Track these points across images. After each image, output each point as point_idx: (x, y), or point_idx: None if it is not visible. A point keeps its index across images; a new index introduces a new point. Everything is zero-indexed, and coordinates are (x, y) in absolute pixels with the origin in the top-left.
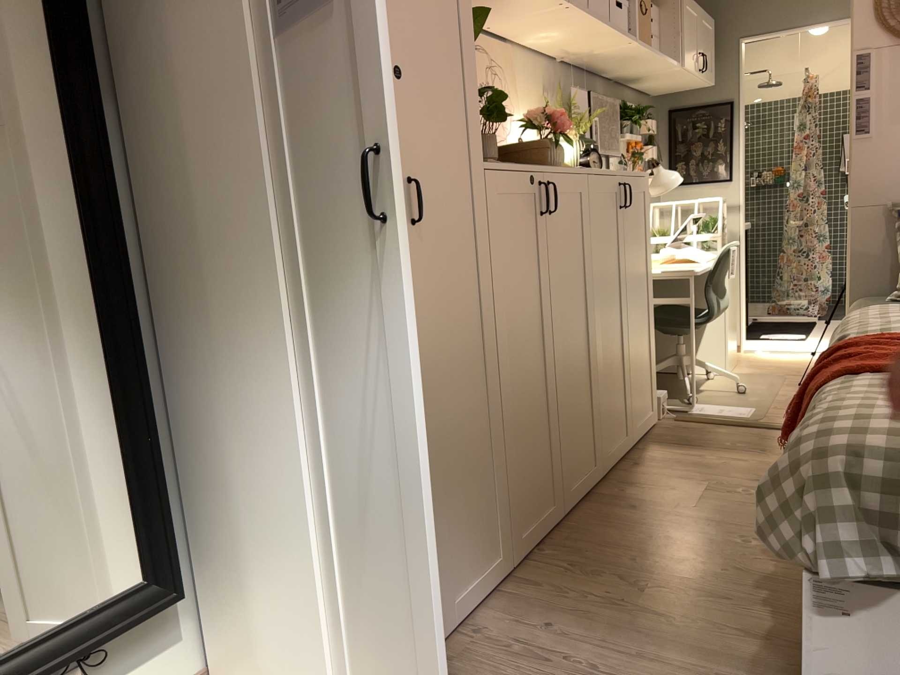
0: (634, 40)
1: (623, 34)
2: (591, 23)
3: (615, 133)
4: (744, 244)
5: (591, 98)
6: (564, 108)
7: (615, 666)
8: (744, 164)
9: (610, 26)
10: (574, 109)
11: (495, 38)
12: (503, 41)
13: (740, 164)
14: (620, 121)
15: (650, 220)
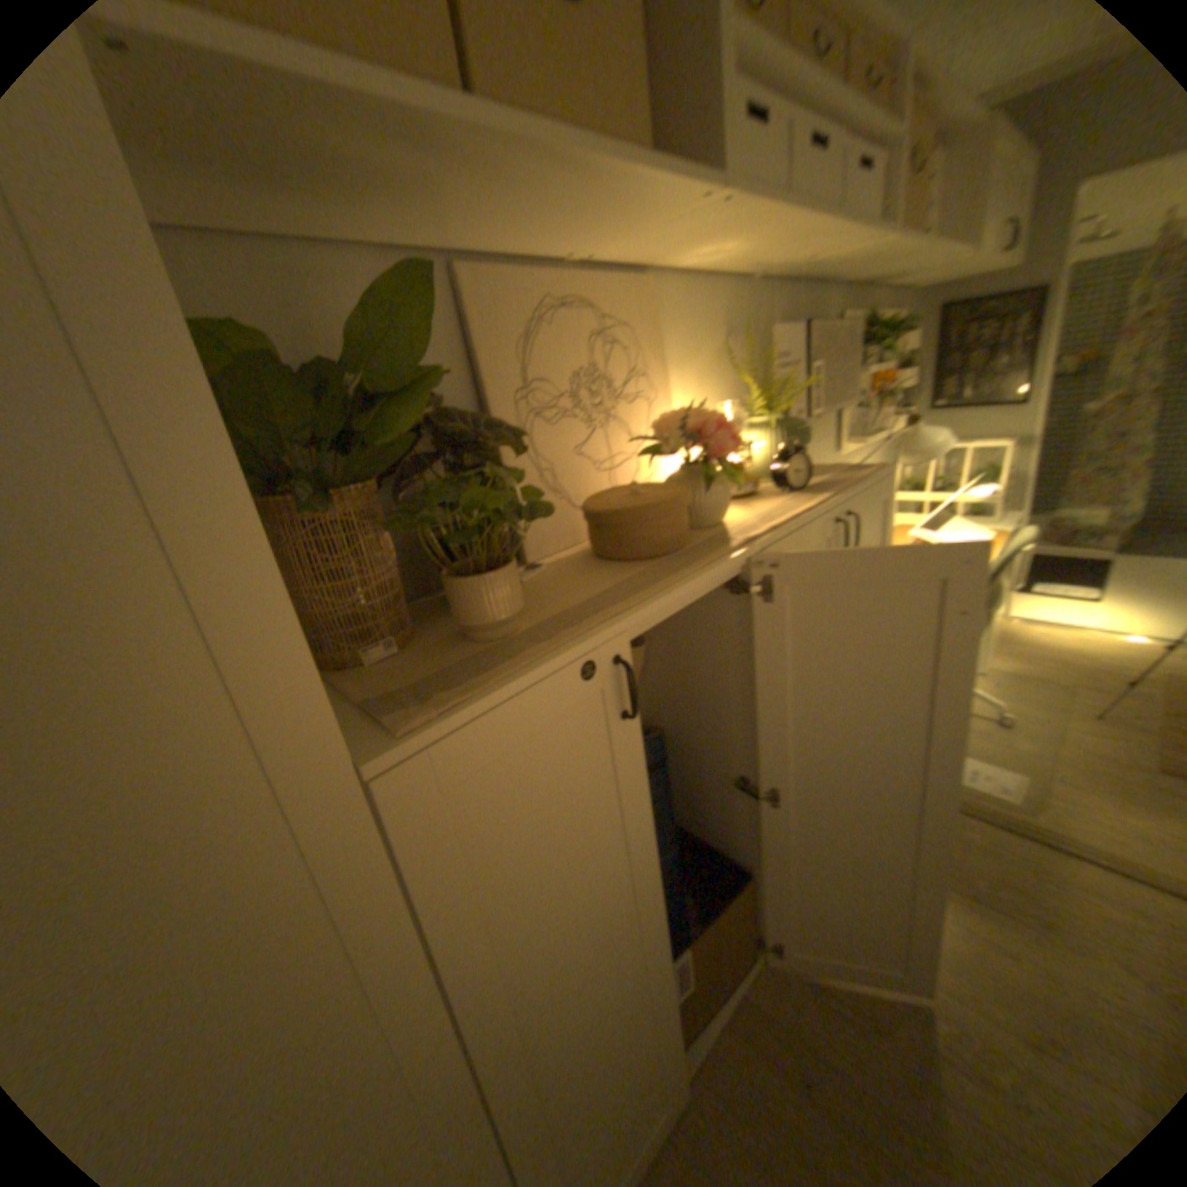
0: (894, 226)
1: (872, 221)
2: (797, 213)
3: (855, 364)
4: (1033, 487)
5: (818, 319)
6: (757, 364)
7: None
8: (1052, 377)
9: (840, 213)
10: (778, 359)
11: (617, 265)
12: (639, 267)
13: (1047, 378)
14: (864, 347)
15: (891, 538)
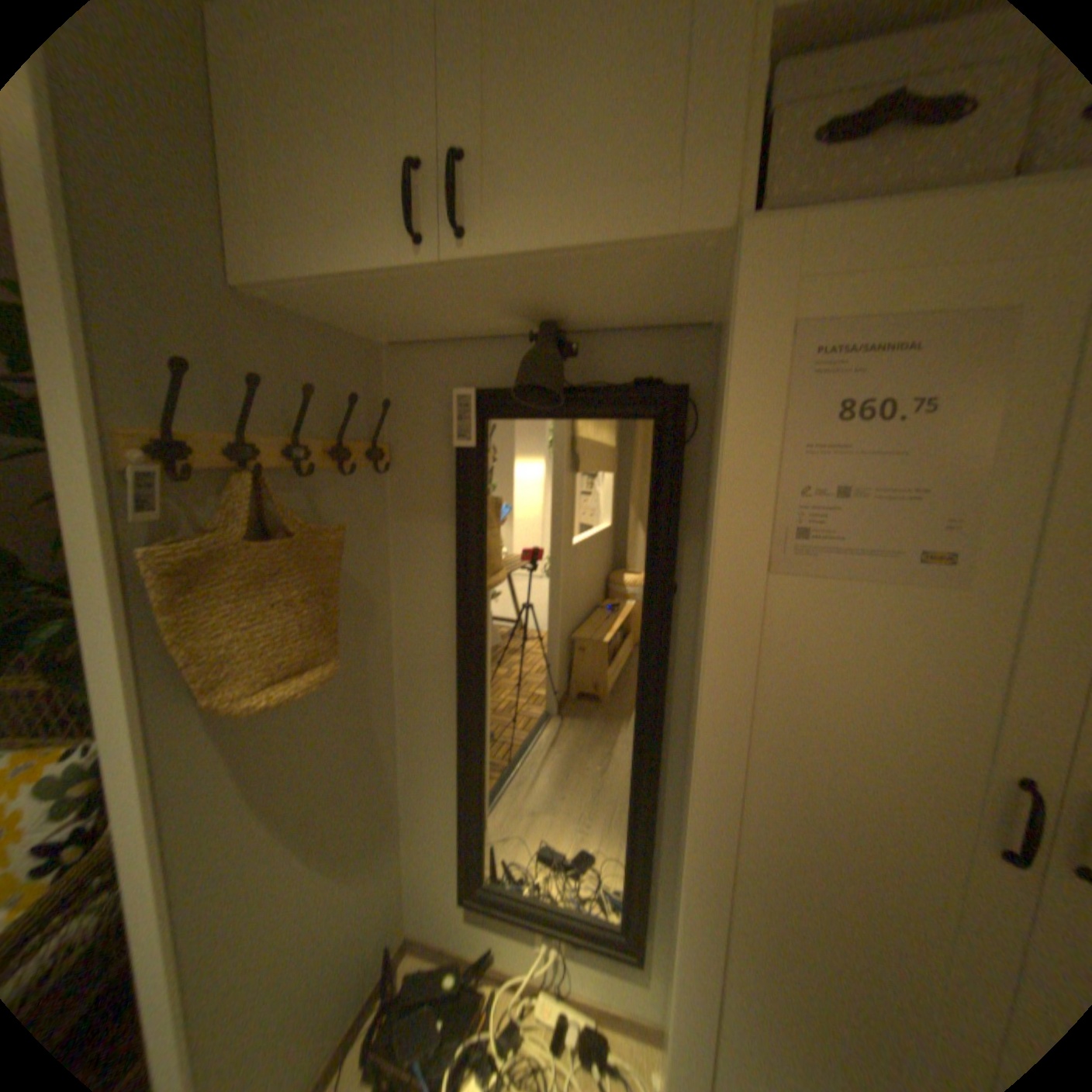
0: None
1: None
2: None
3: None
4: None
5: None
6: None
7: None
8: None
9: None
10: None
11: None
12: None
13: None
14: None
15: None
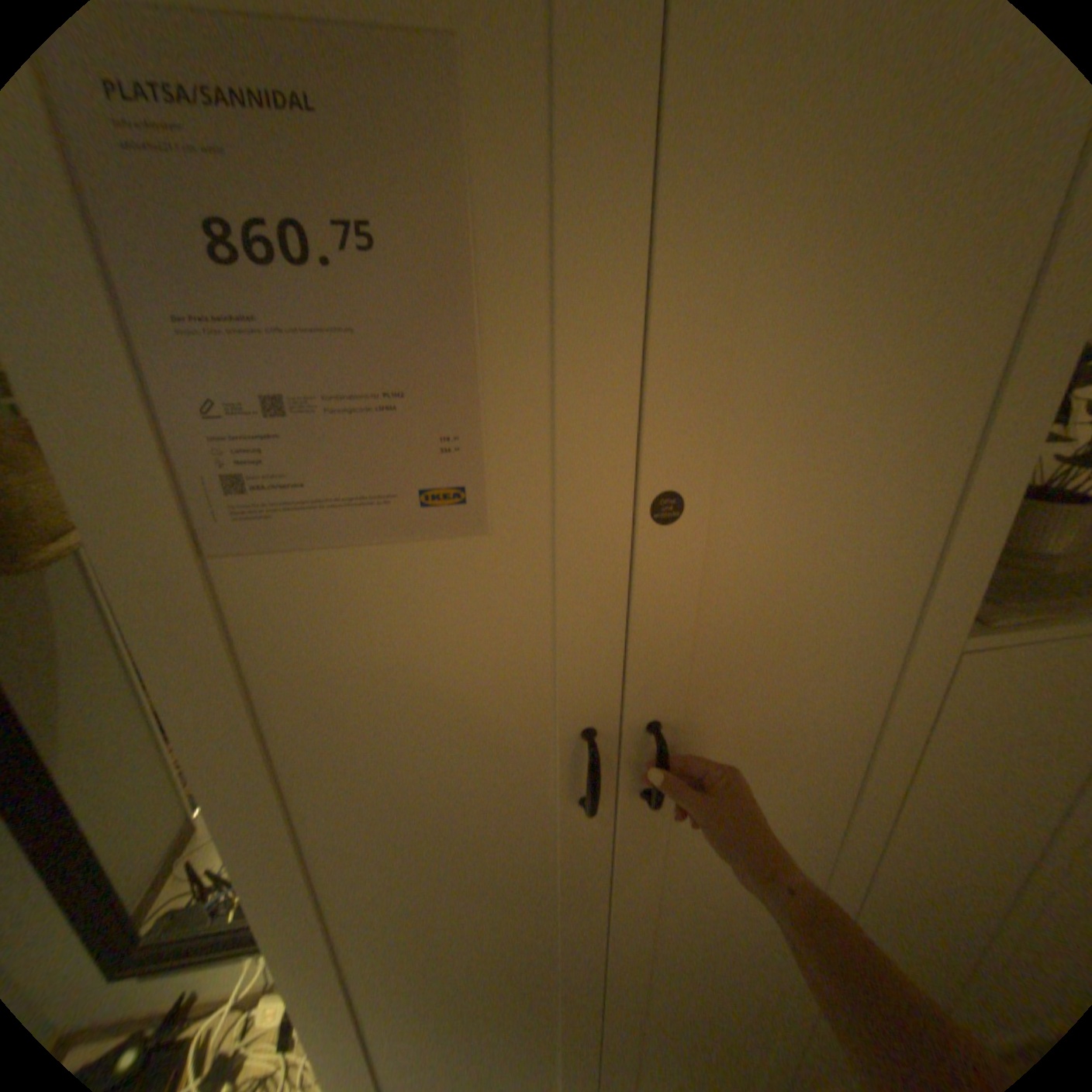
0: None
1: None
2: None
3: None
4: None
5: None
6: None
7: None
8: None
9: None
10: None
11: None
12: None
13: None
14: None
15: None
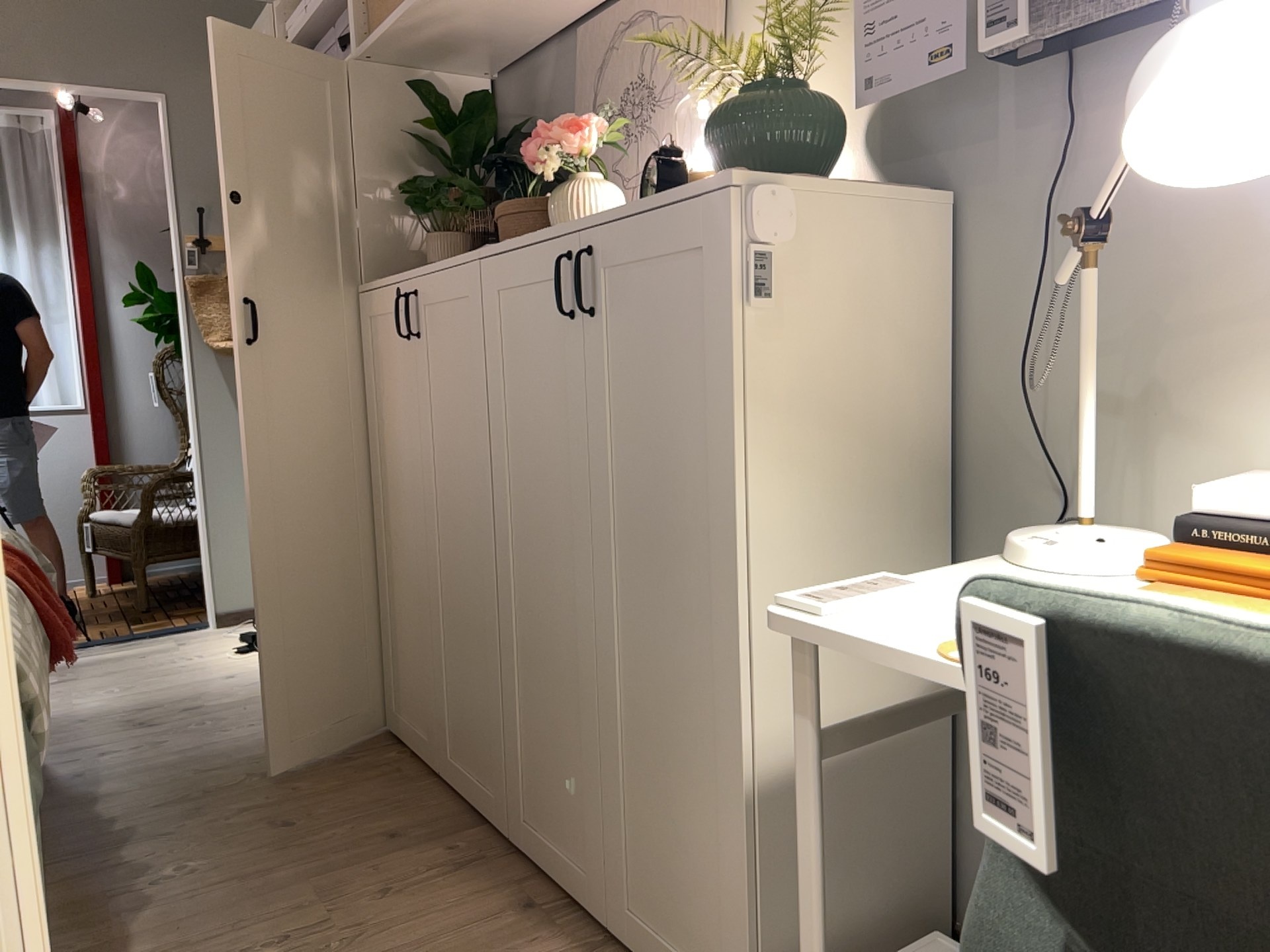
0: None
1: None
2: None
3: None
4: None
5: None
6: None
7: (213, 741)
8: None
9: None
10: None
11: None
12: None
13: None
14: None
15: (730, 353)
